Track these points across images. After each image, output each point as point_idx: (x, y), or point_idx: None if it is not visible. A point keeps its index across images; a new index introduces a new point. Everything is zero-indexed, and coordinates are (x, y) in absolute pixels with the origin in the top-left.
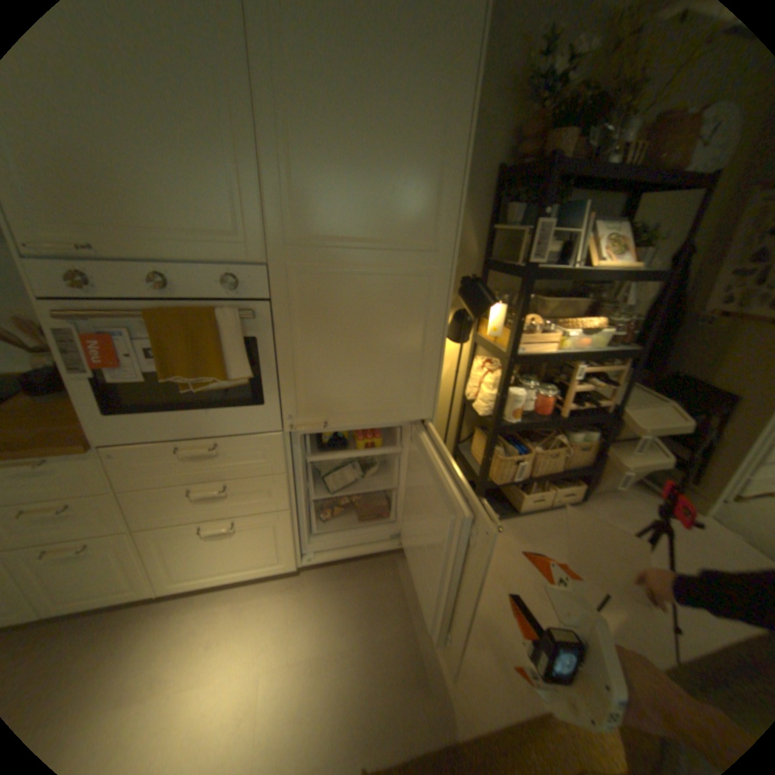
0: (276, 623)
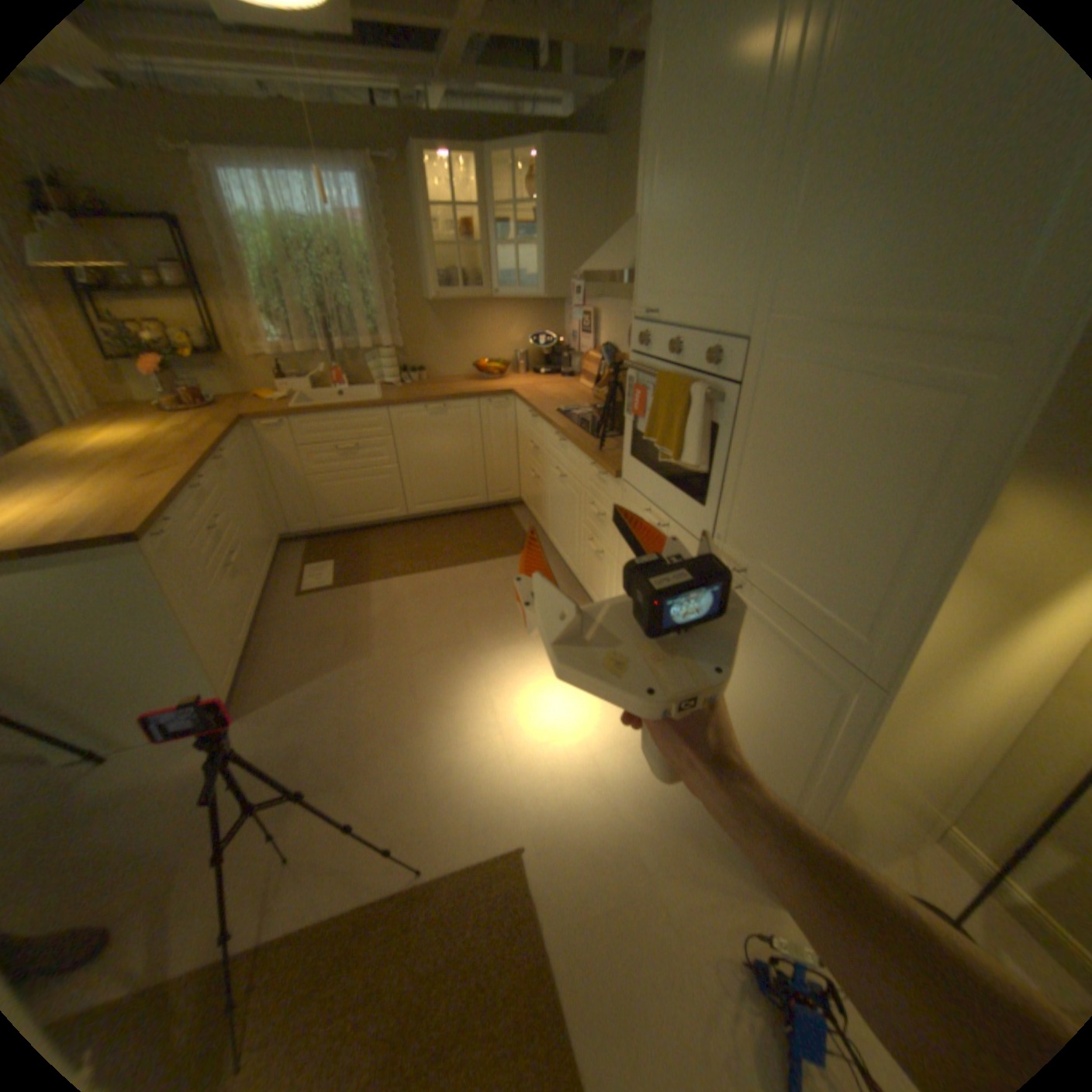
0: (627, 735)
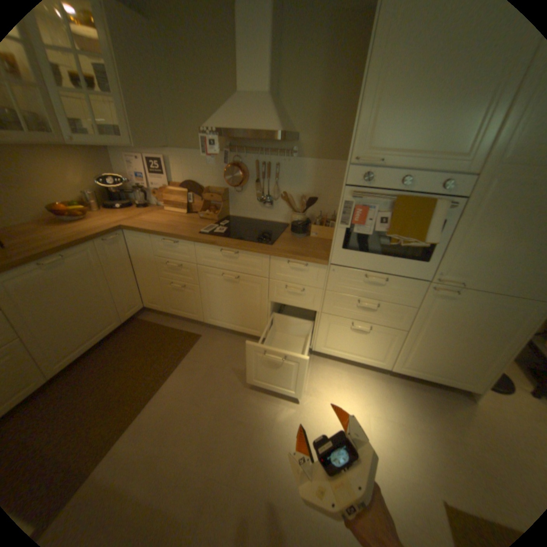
0: (376, 394)
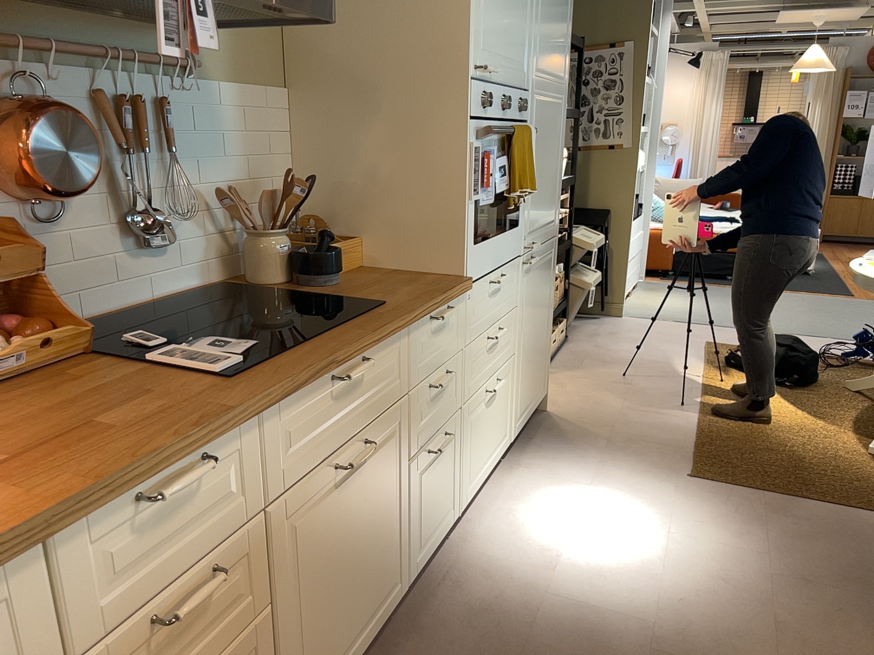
0: (542, 481)
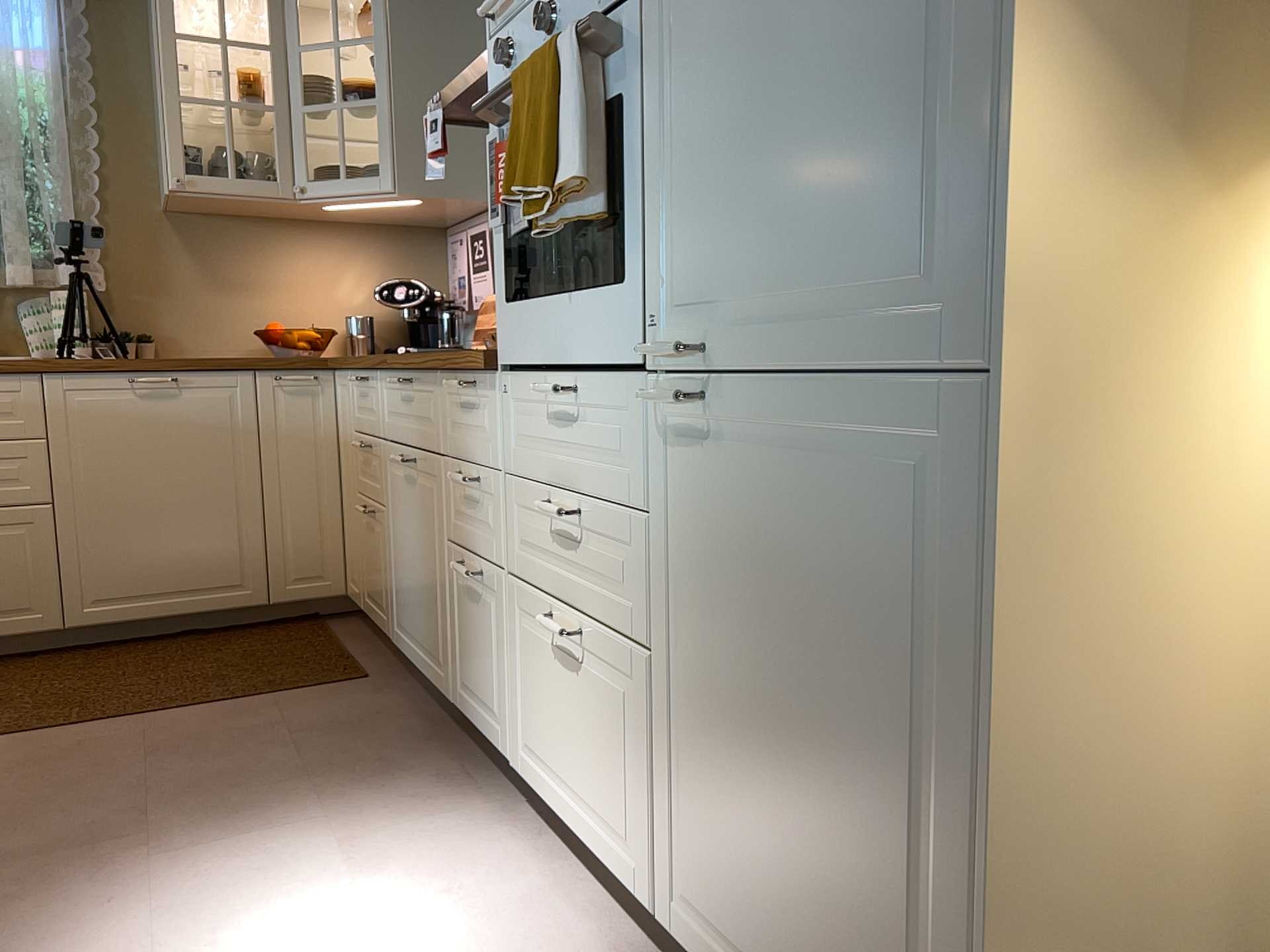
0: None
